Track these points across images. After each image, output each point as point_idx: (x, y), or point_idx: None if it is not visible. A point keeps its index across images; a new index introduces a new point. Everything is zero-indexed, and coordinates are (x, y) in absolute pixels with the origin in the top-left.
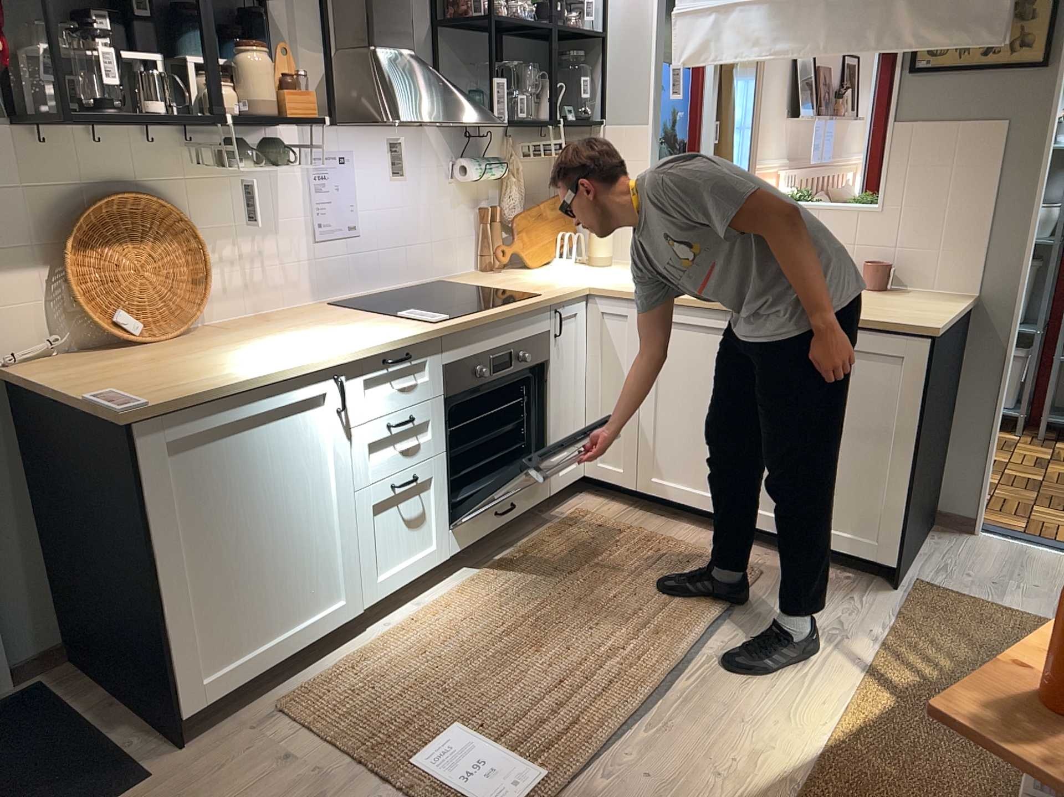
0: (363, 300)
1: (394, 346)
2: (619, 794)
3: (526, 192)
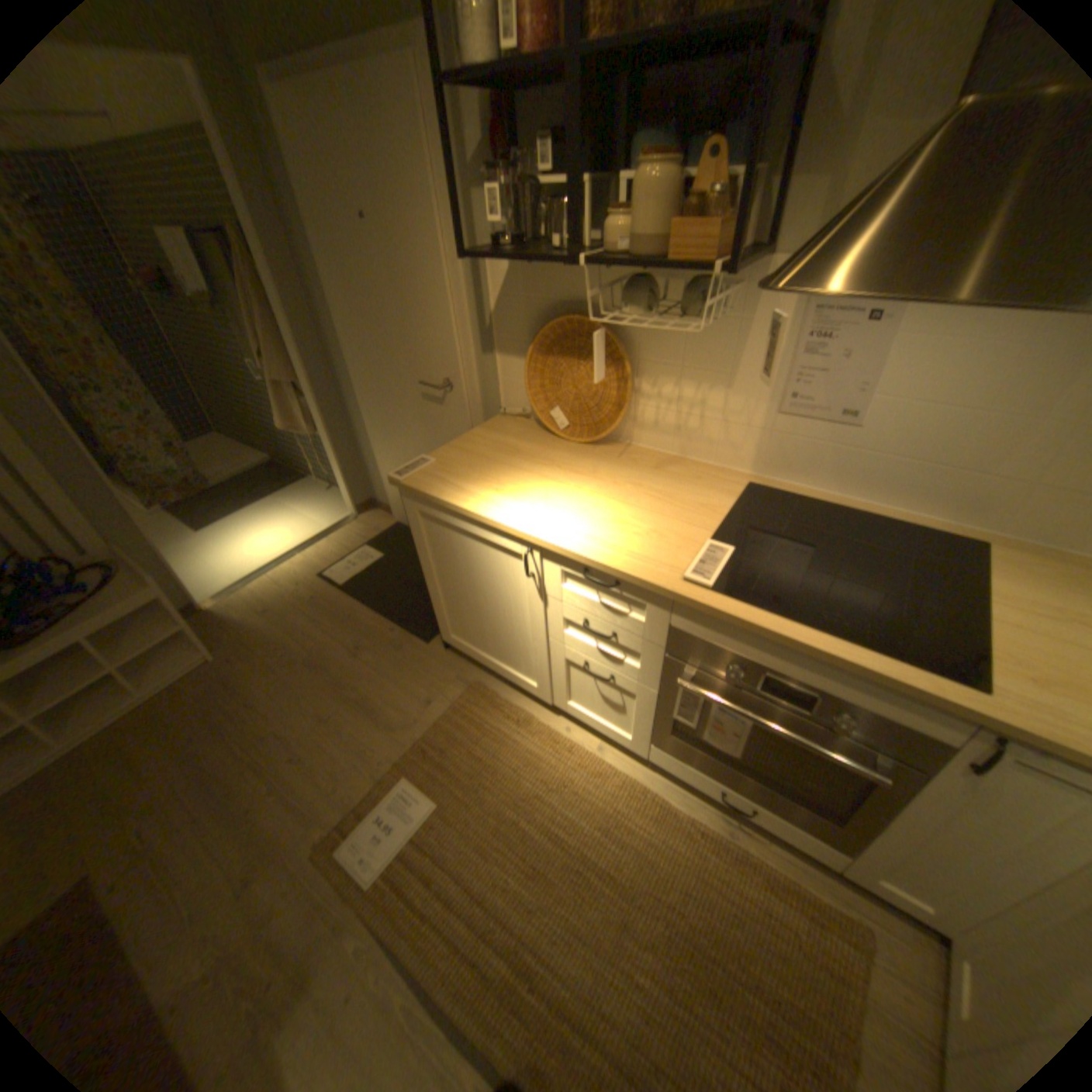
0: (824, 500)
1: (593, 564)
2: (337, 964)
3: None
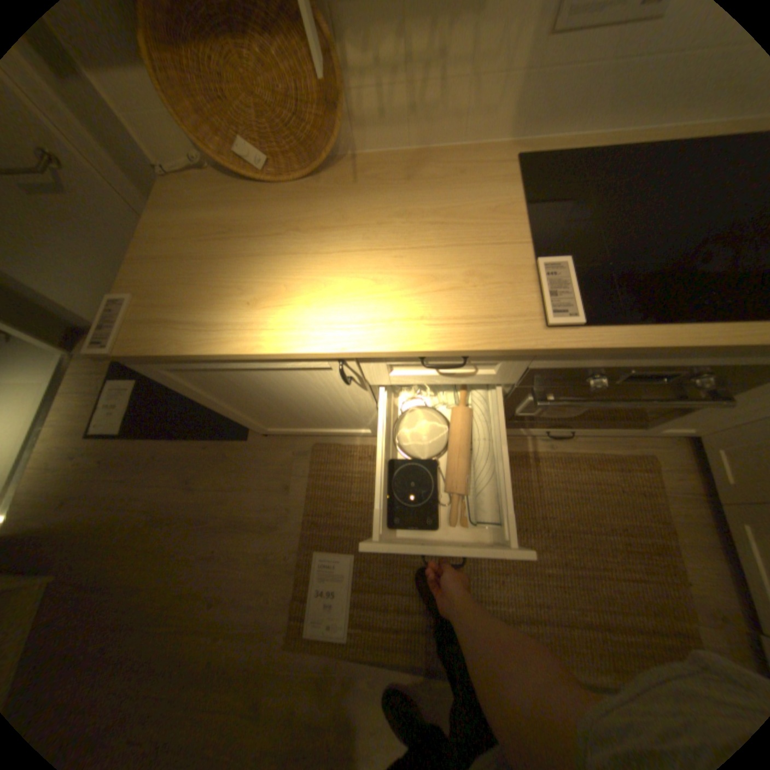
0: (594, 143)
1: (436, 352)
2: (361, 699)
3: None
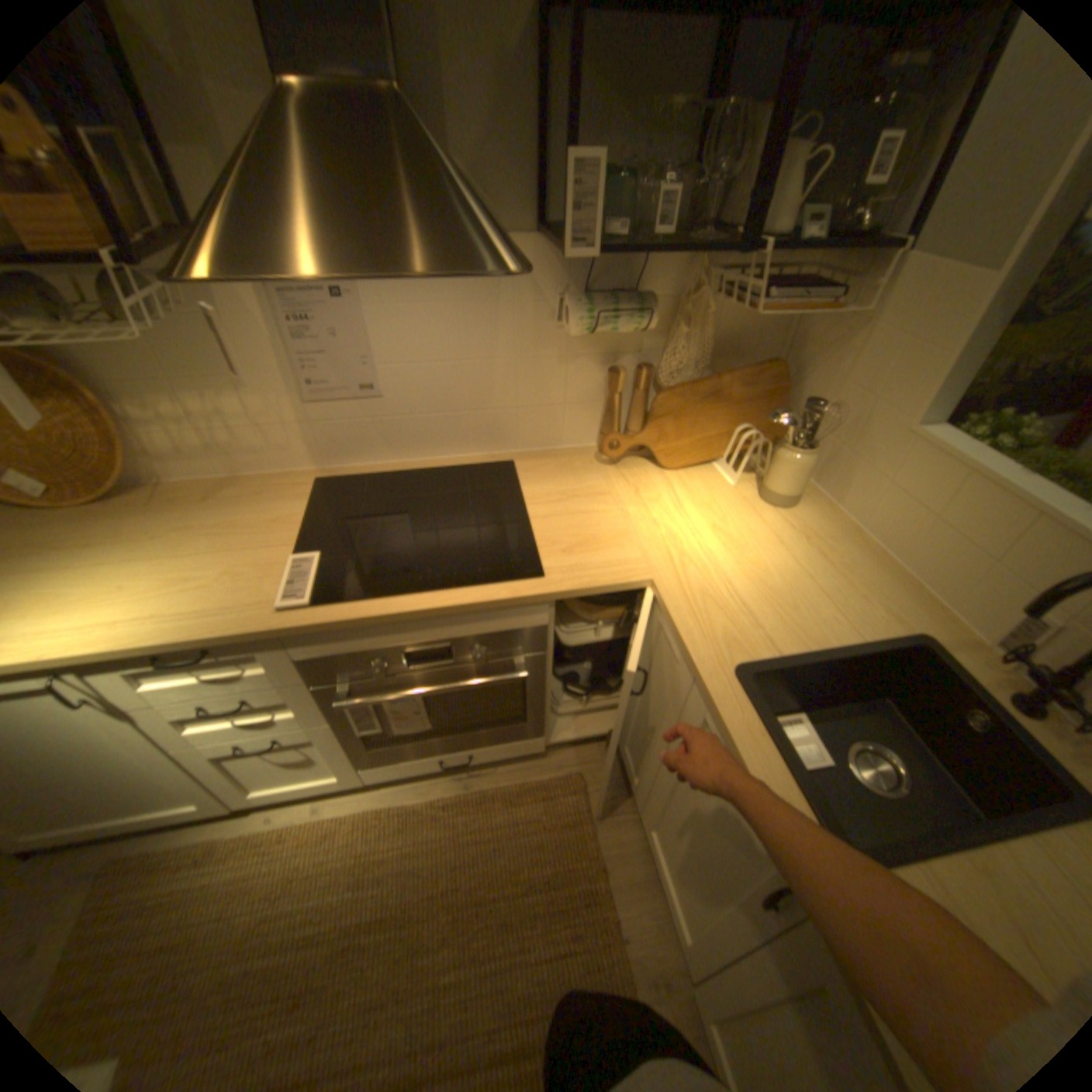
0: (391, 470)
1: (157, 648)
2: None
3: (724, 344)
